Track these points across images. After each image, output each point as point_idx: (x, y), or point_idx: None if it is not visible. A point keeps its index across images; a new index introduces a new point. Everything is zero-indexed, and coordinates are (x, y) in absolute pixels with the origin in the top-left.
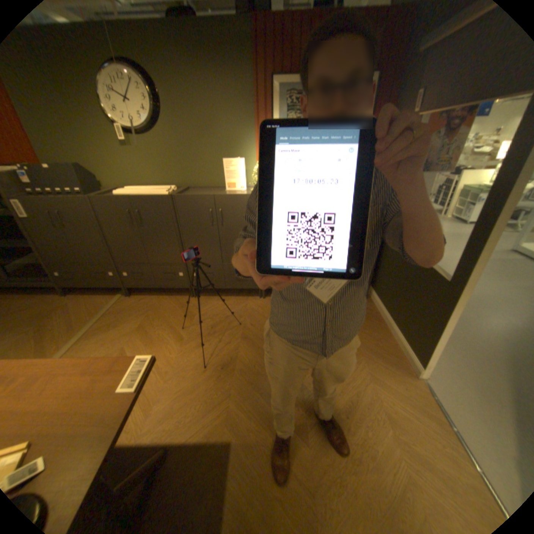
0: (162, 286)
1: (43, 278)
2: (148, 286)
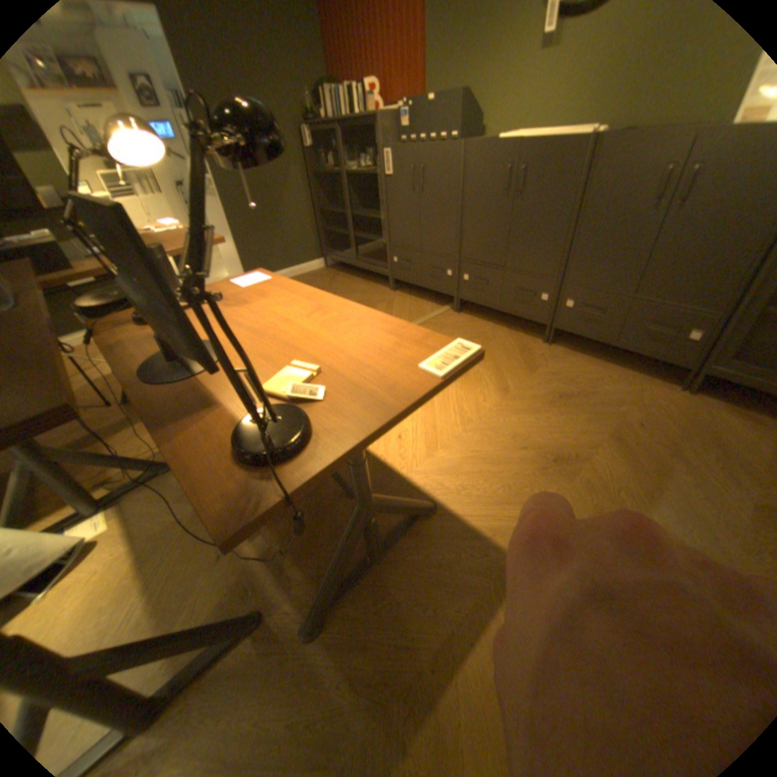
0: (506, 309)
1: (382, 263)
2: (487, 303)
